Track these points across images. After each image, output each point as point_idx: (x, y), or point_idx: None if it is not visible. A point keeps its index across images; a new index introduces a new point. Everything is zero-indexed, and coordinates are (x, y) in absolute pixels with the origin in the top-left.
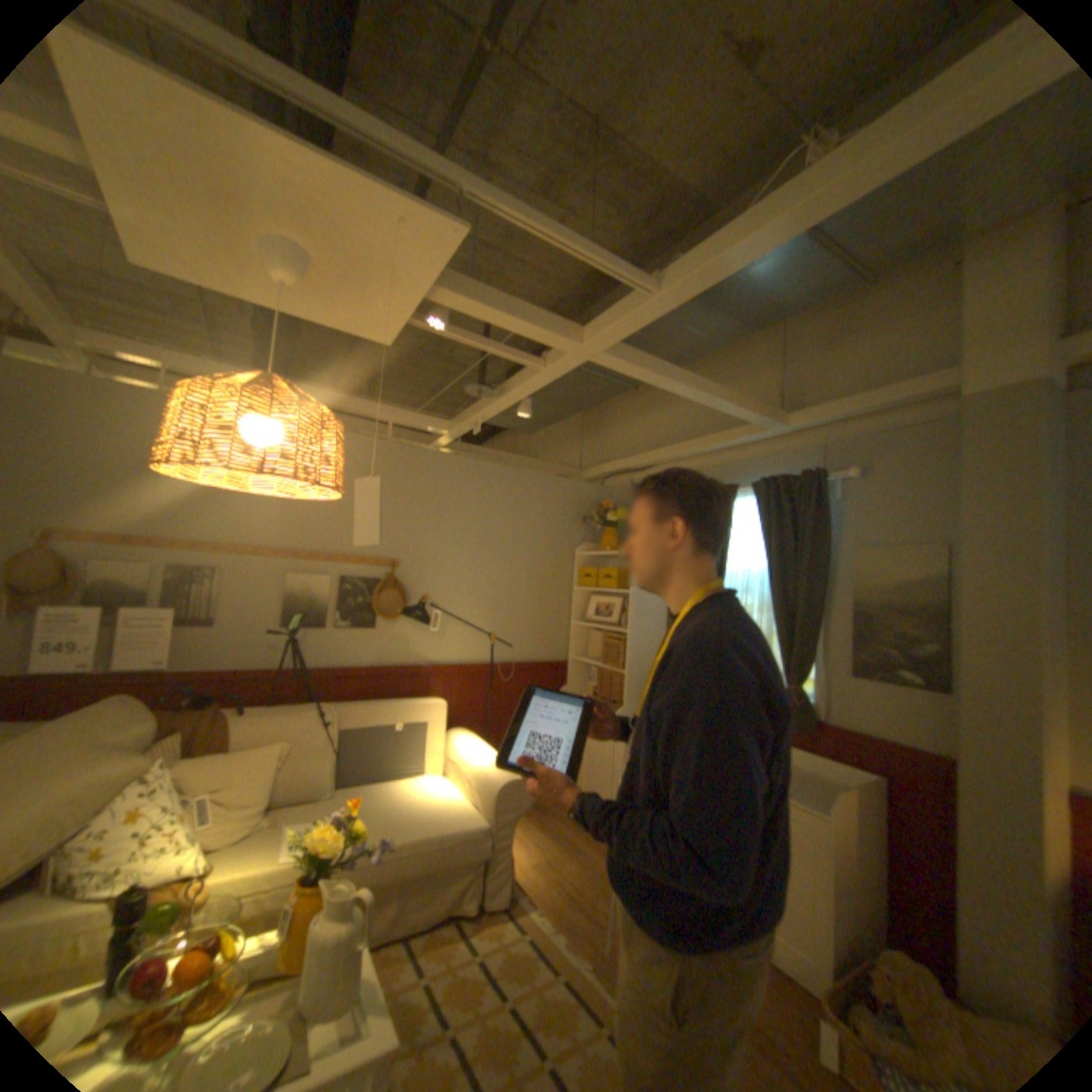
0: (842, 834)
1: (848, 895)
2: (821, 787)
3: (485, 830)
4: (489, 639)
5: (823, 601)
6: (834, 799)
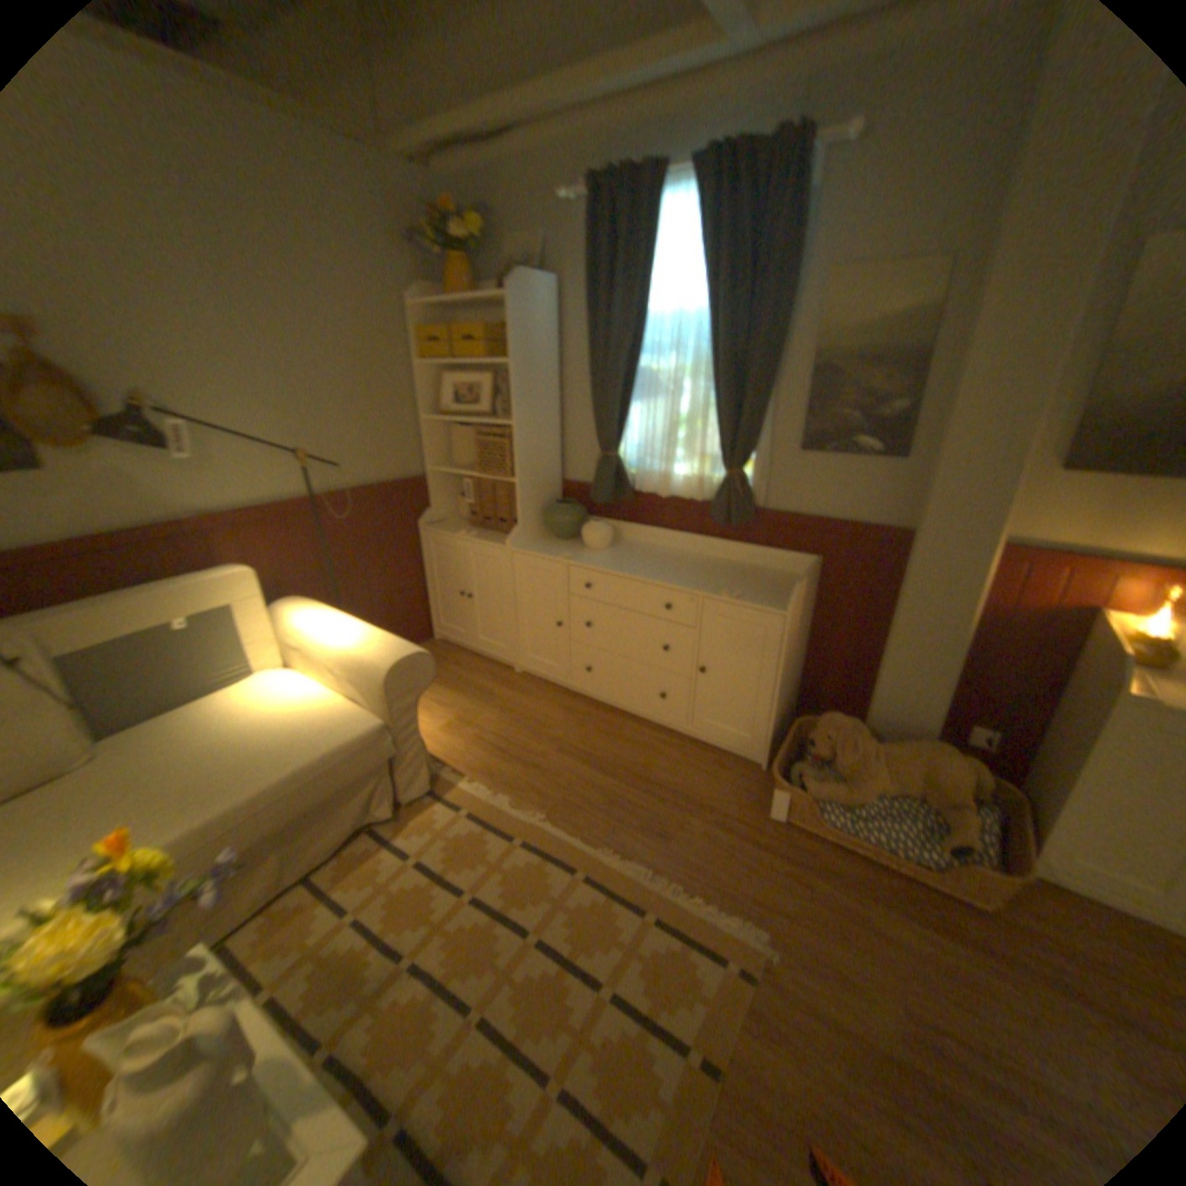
0: (794, 625)
1: (787, 675)
2: (760, 578)
3: (378, 729)
4: (297, 459)
5: (781, 355)
6: (778, 590)
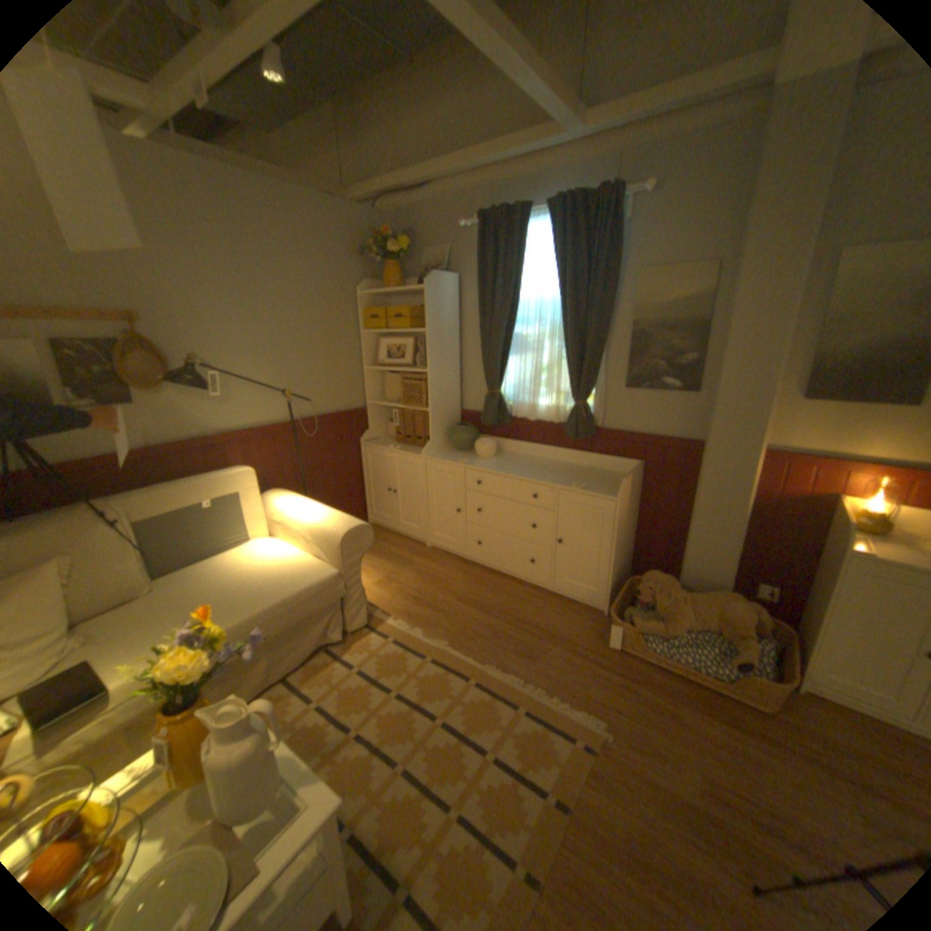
0: (622, 507)
1: (620, 545)
2: (600, 476)
3: (335, 576)
4: (282, 396)
5: (609, 324)
6: (612, 484)
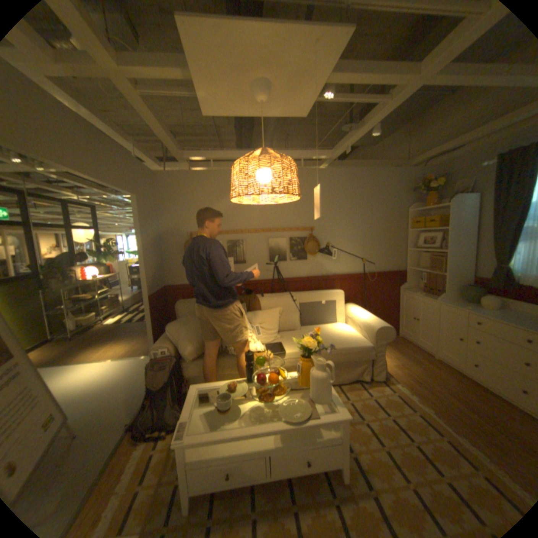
0: None
1: None
2: None
3: (371, 347)
4: (361, 261)
5: None
6: None
